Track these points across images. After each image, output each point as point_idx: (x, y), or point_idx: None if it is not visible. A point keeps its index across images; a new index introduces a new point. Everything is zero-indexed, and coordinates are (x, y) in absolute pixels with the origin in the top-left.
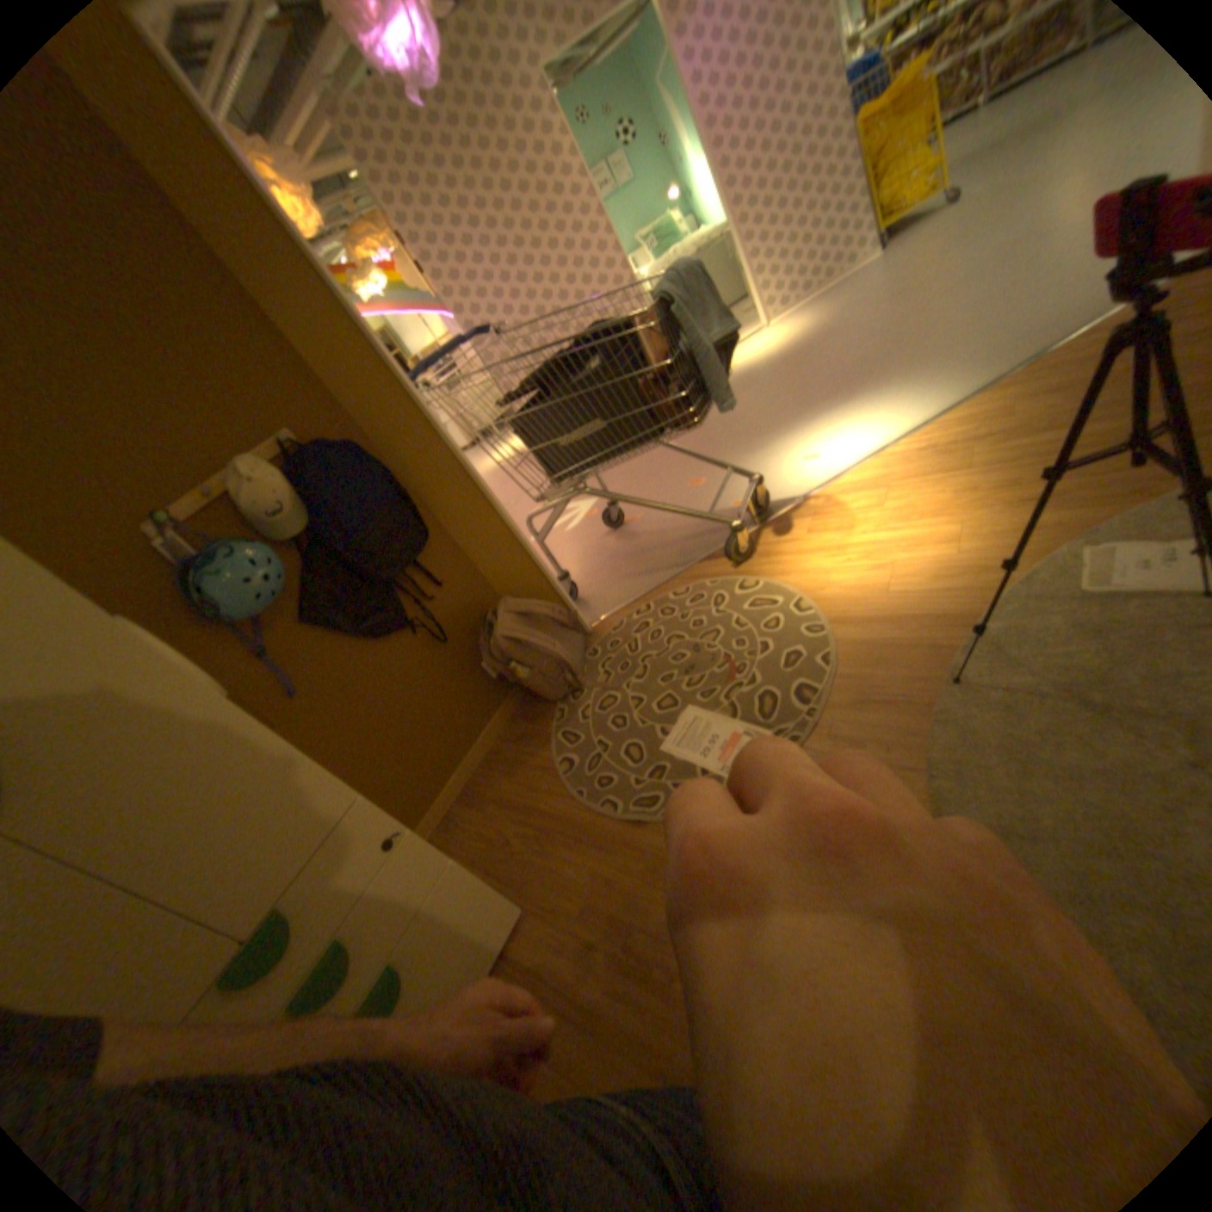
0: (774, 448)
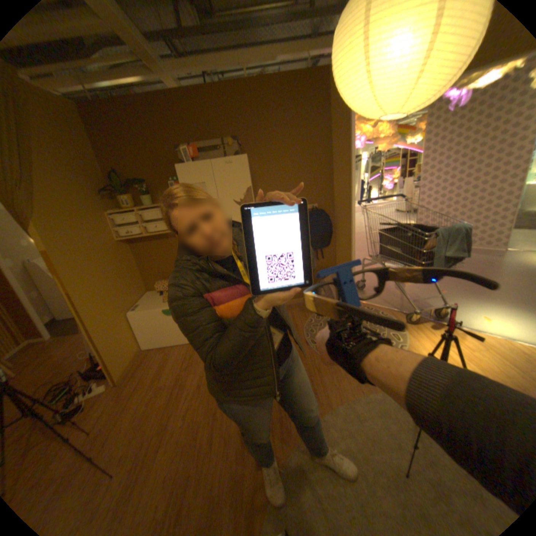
0: (481, 305)
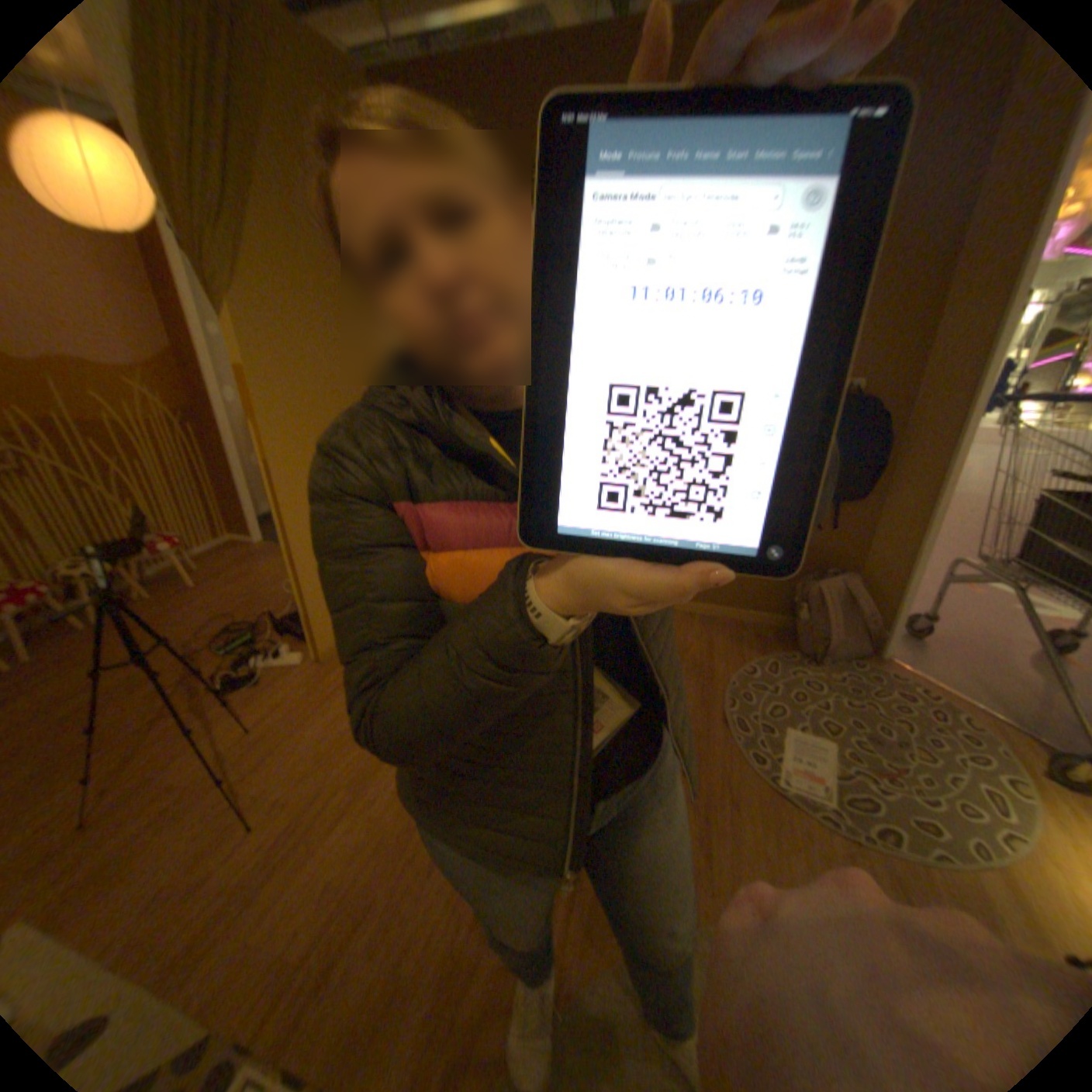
0: None
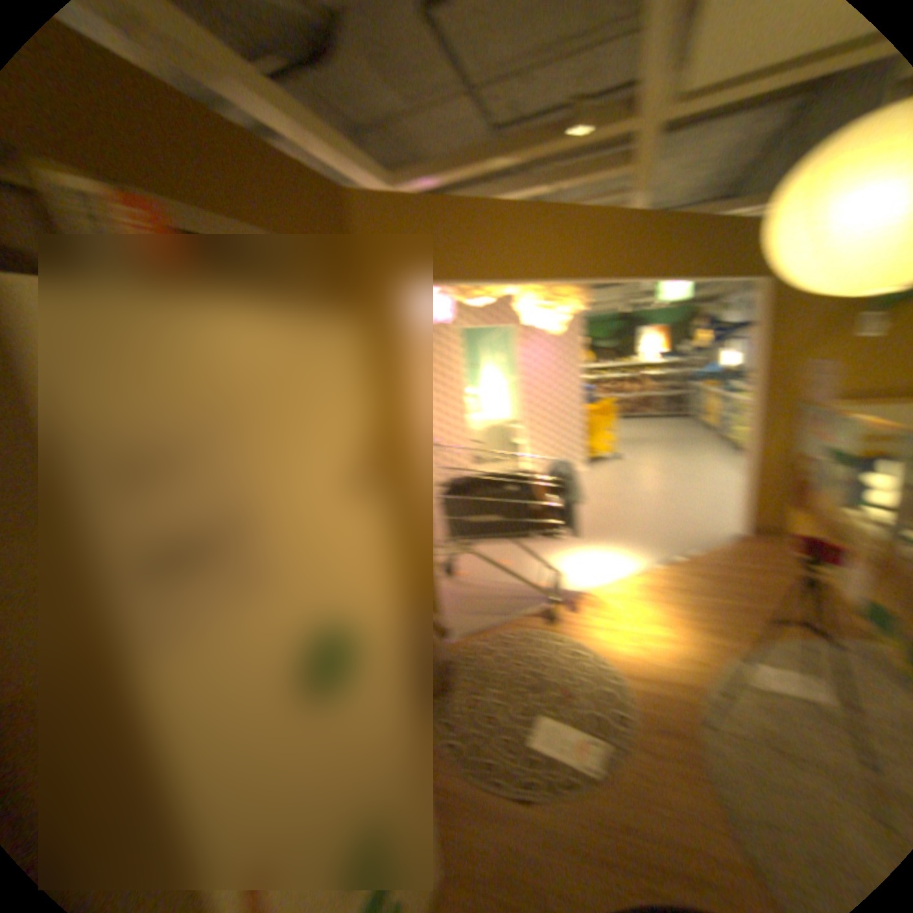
0: (554, 559)
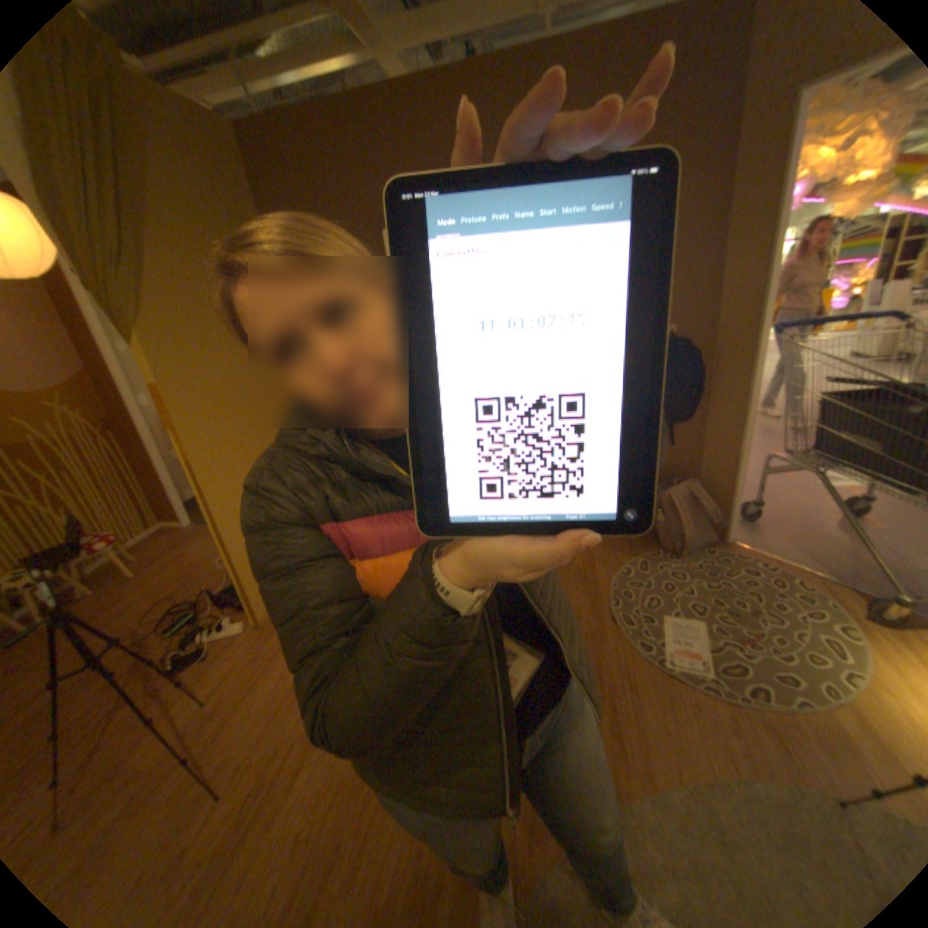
0: None
